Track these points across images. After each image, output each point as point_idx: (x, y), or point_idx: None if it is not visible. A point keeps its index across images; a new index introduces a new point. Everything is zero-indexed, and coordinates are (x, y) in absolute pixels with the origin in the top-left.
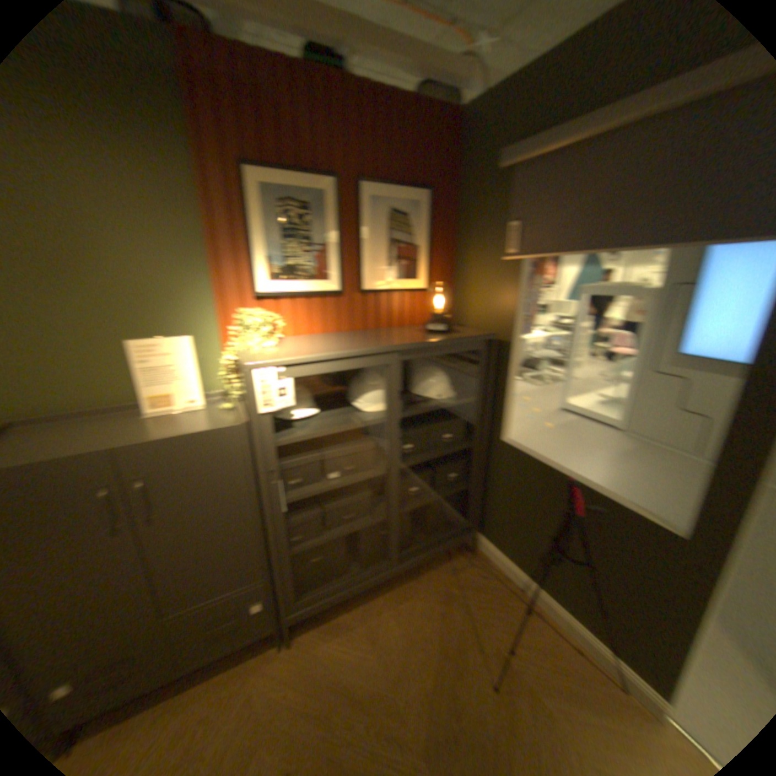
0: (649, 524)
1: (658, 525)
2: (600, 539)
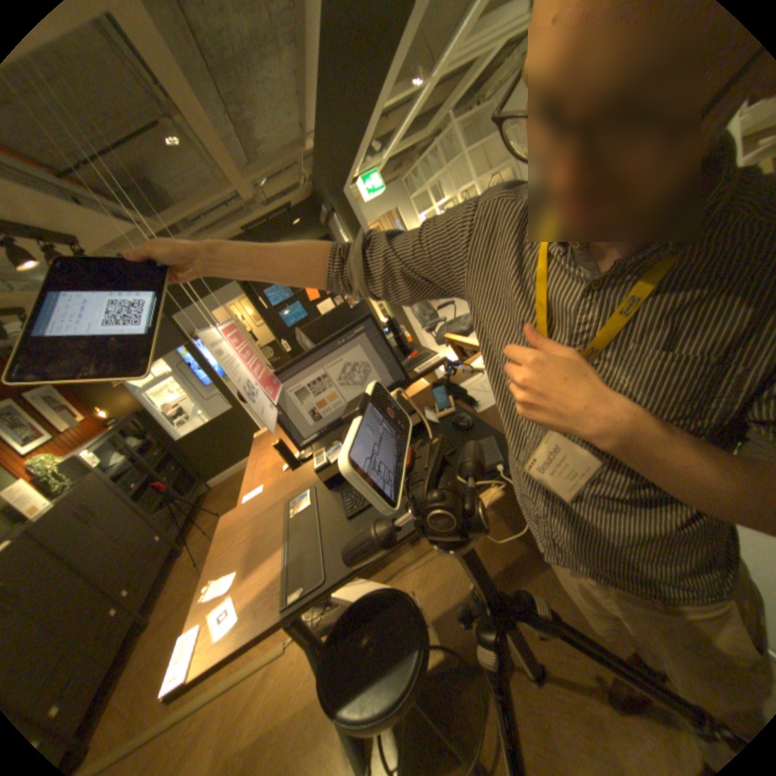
0: (226, 413)
1: (227, 411)
2: (225, 429)
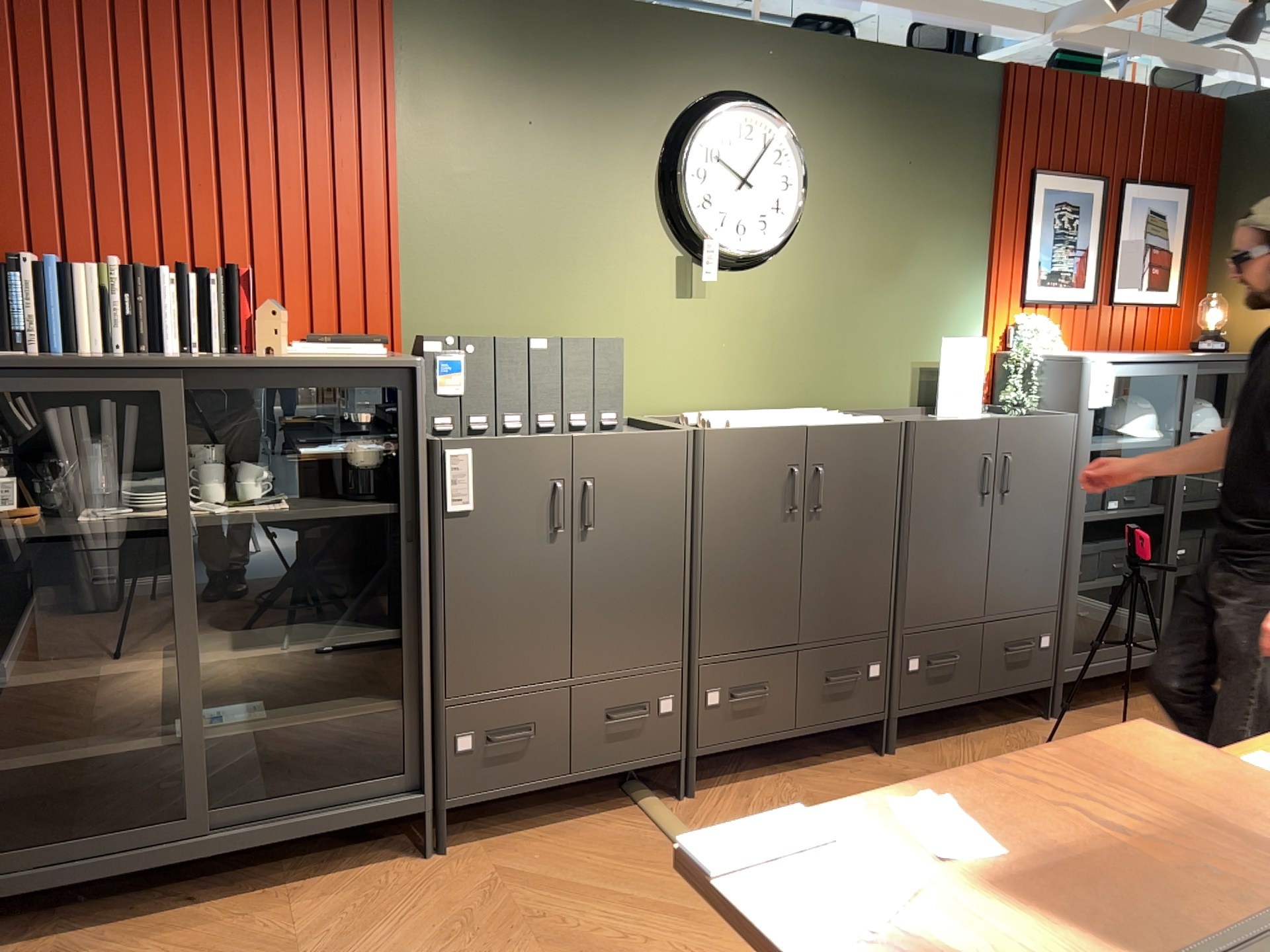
0: None
1: None
2: None
